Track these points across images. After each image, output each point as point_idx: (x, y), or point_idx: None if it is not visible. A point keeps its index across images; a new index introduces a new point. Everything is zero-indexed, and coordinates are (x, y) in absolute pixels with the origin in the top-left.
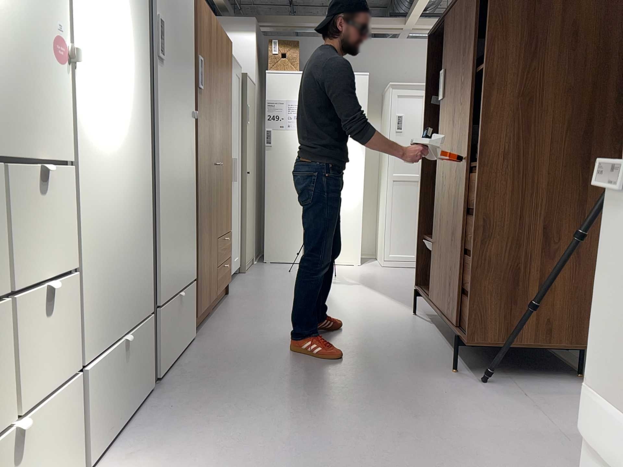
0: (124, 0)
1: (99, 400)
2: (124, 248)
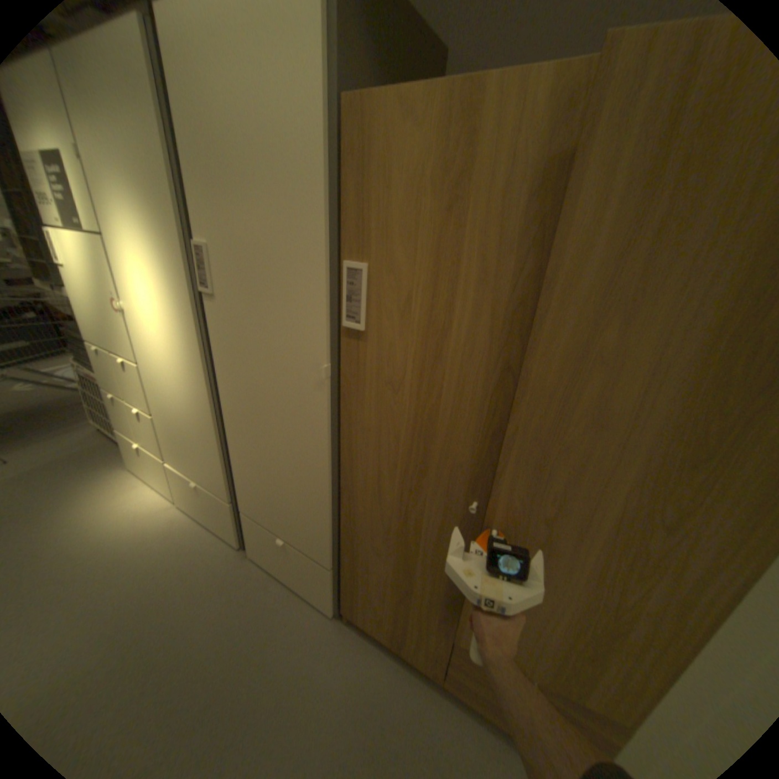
0: (150, 251)
1: (178, 488)
2: (187, 435)
